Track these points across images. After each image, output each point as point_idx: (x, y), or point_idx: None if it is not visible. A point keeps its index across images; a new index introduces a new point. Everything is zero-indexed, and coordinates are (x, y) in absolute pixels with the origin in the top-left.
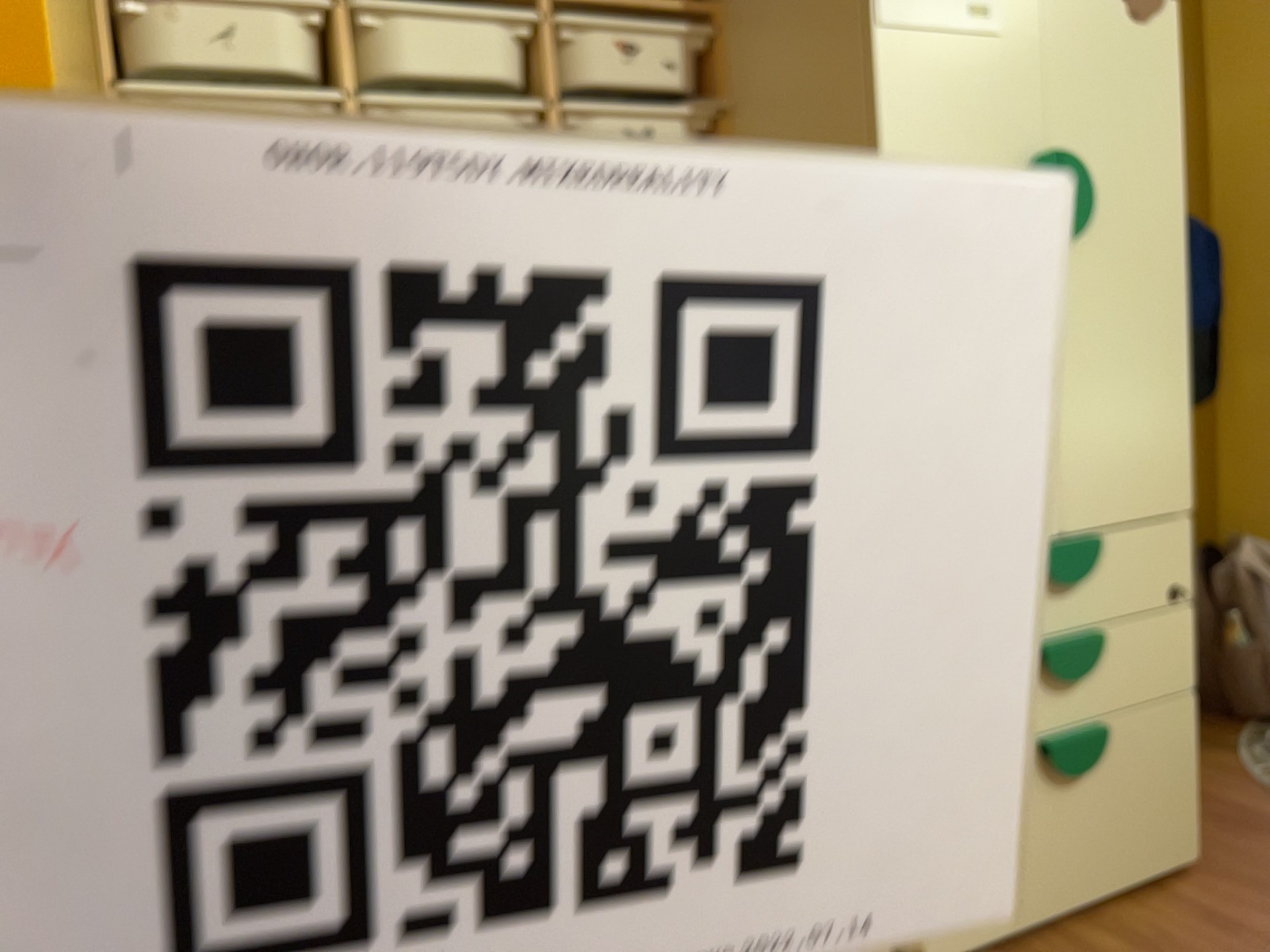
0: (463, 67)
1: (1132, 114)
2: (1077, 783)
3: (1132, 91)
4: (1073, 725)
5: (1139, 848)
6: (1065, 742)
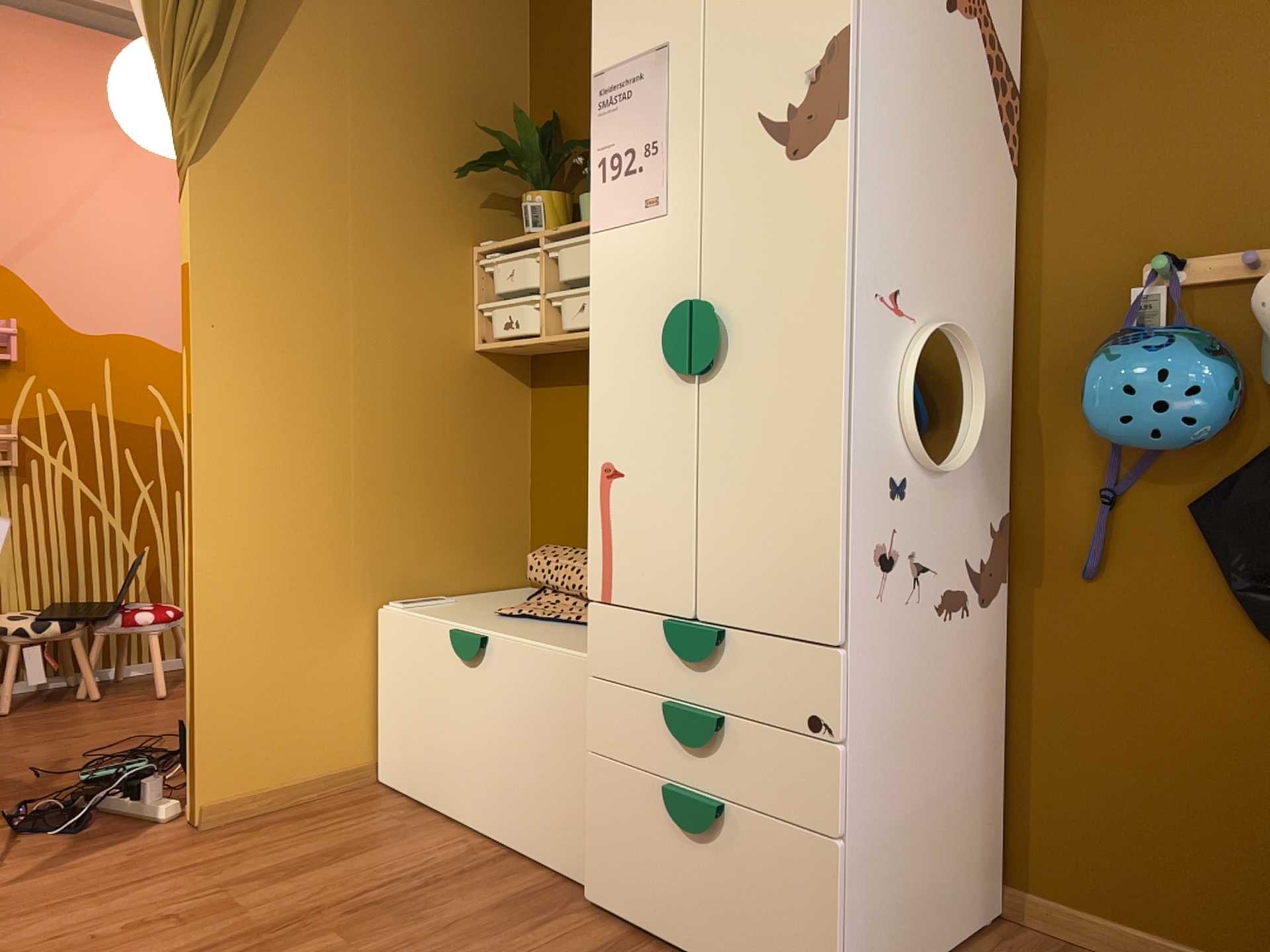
0: (584, 269)
1: (781, 250)
2: (691, 840)
3: (781, 230)
4: (693, 786)
5: (757, 951)
6: (673, 792)
